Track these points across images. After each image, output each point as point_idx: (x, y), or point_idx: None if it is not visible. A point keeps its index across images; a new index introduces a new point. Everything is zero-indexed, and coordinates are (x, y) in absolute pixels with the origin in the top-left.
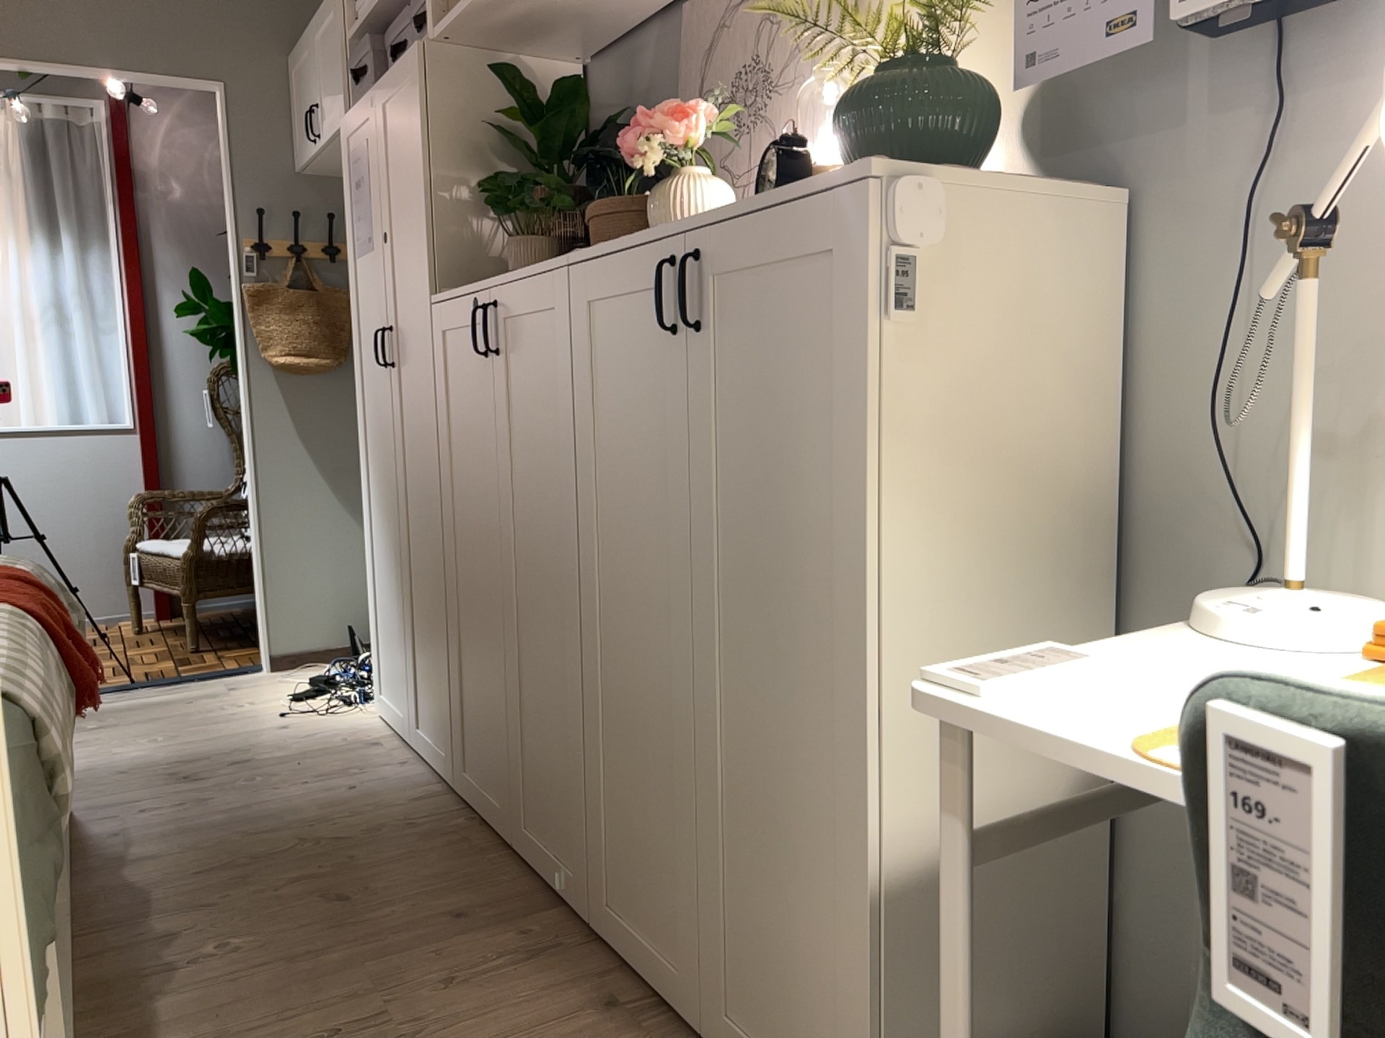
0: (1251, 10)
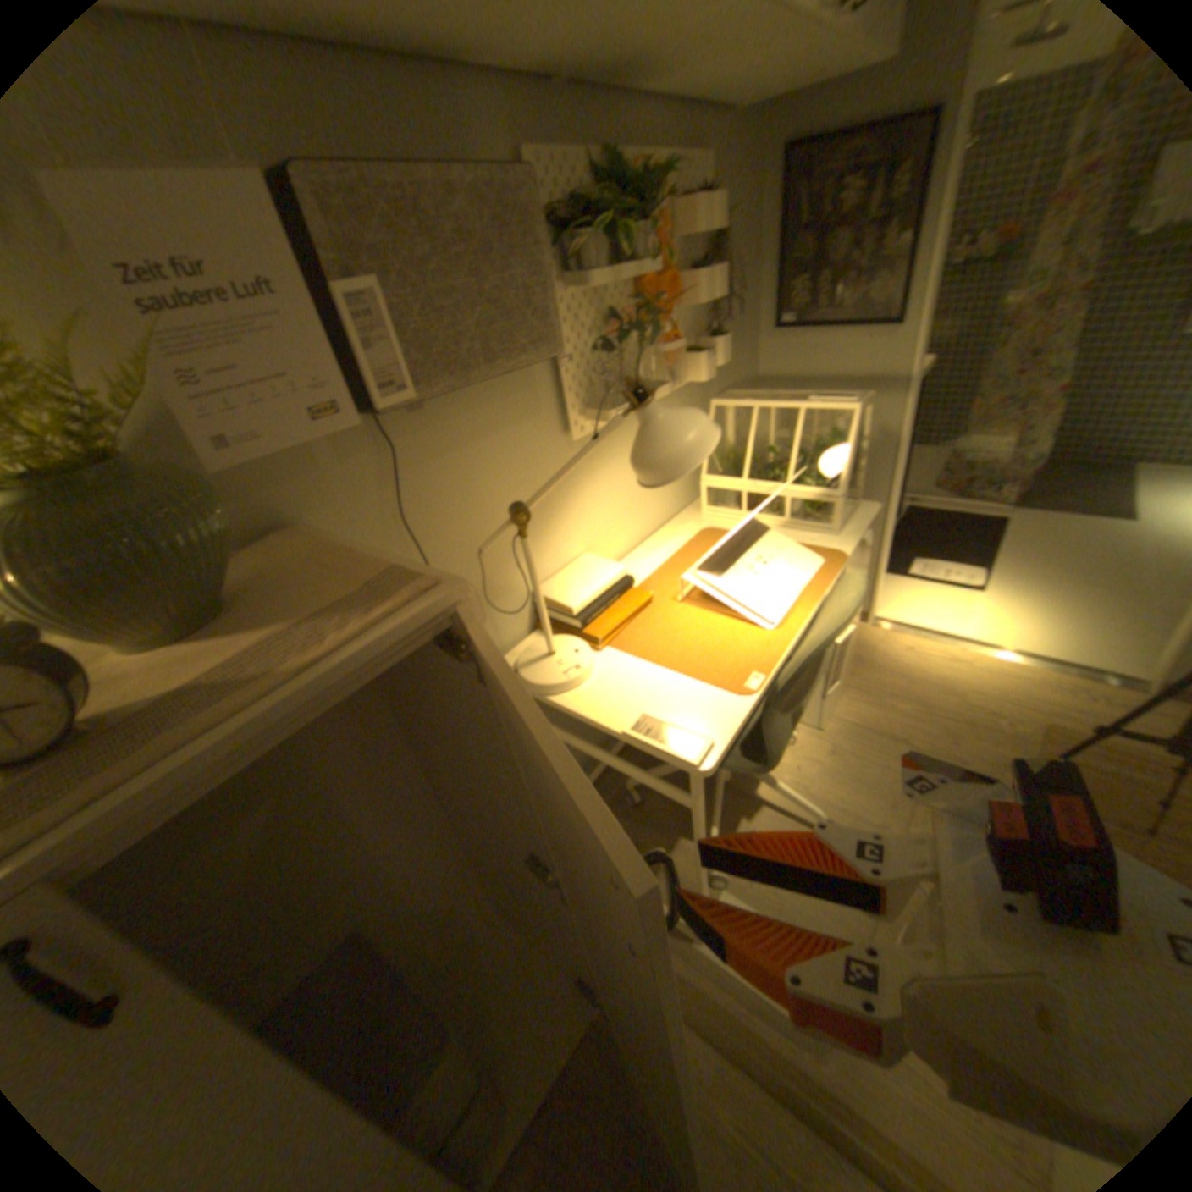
0: (410, 399)
